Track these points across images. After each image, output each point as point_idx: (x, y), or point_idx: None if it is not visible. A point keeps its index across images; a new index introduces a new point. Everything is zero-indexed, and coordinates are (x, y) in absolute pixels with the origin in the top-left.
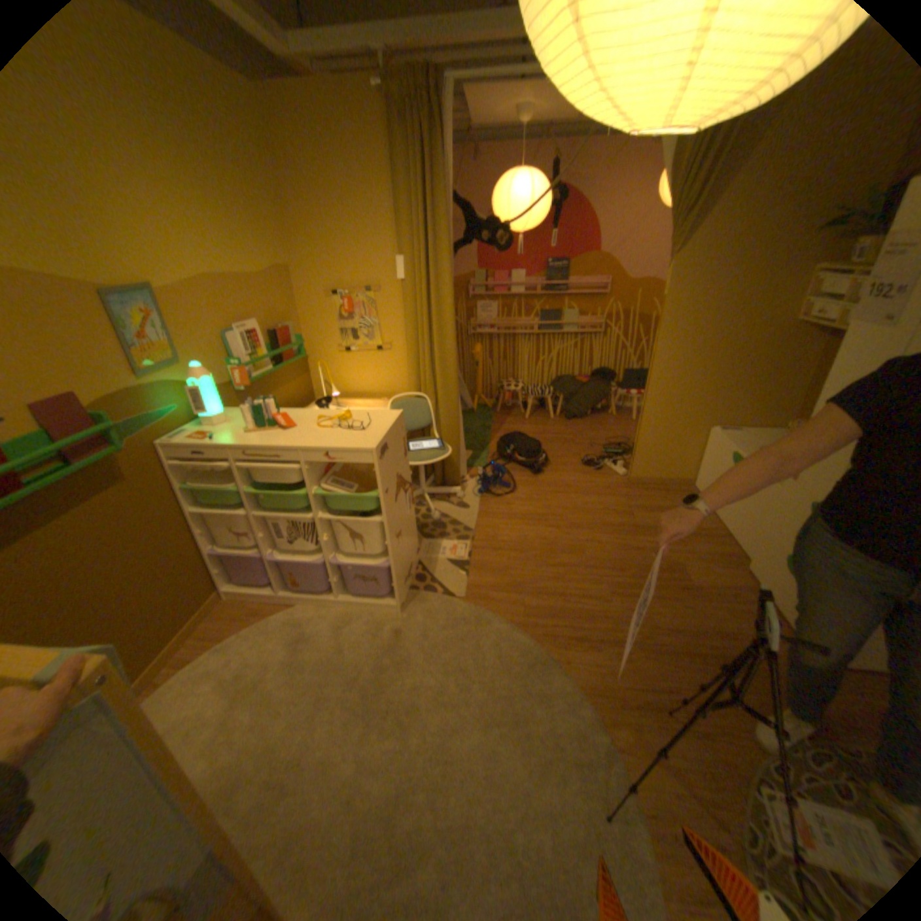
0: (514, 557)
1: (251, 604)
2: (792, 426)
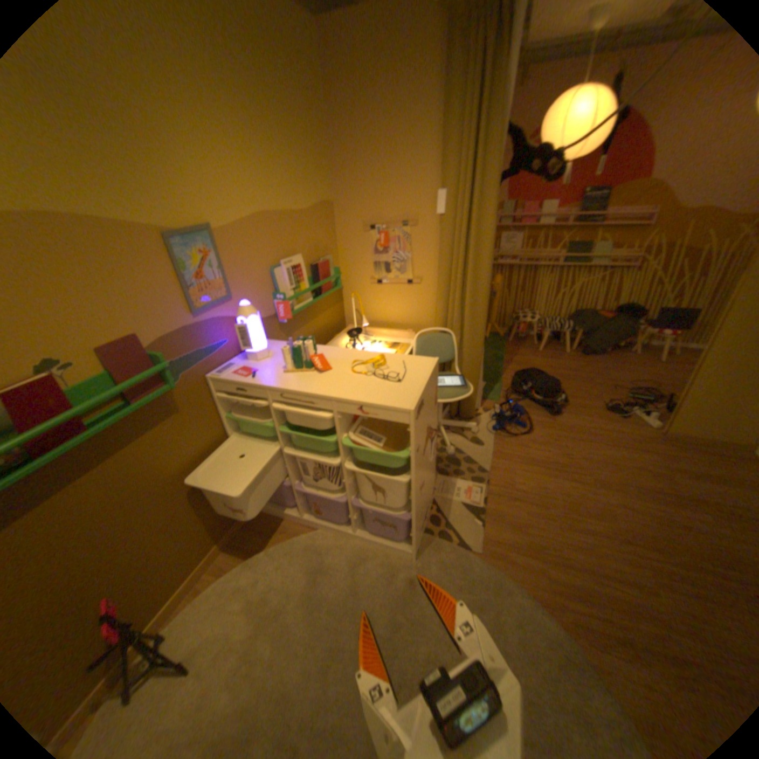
0: (535, 513)
1: (279, 518)
2: None
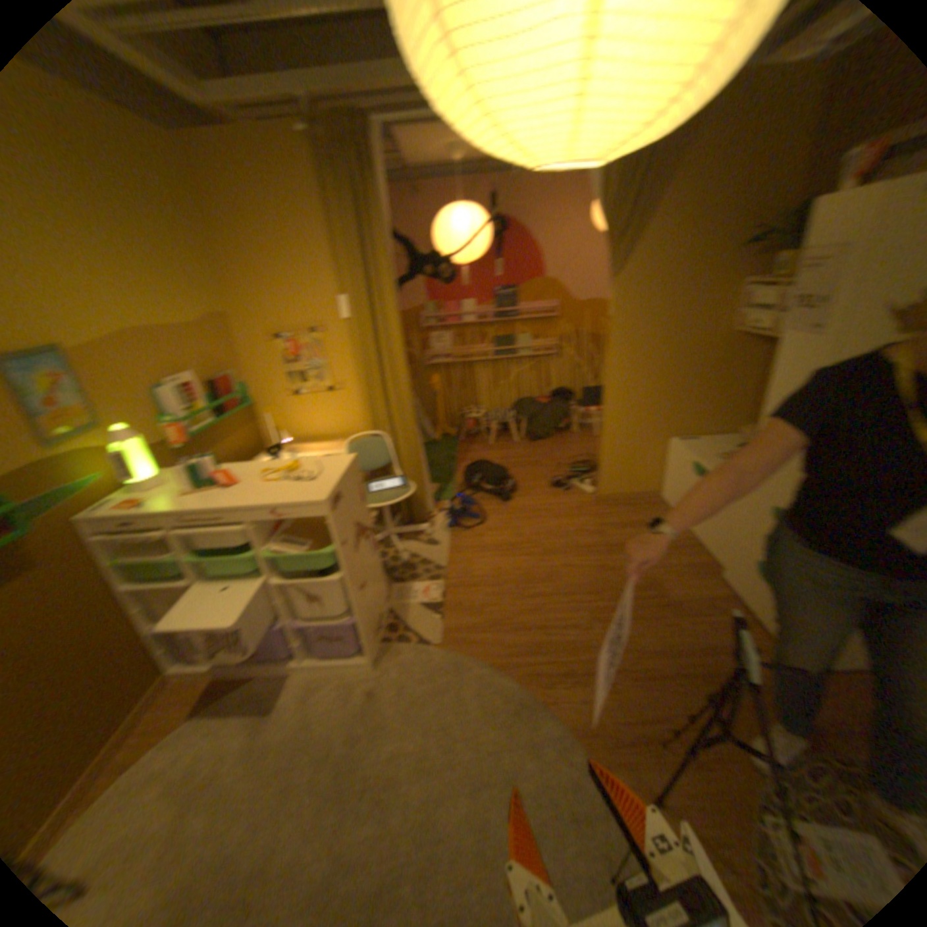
0: (491, 592)
1: (206, 681)
2: (744, 431)
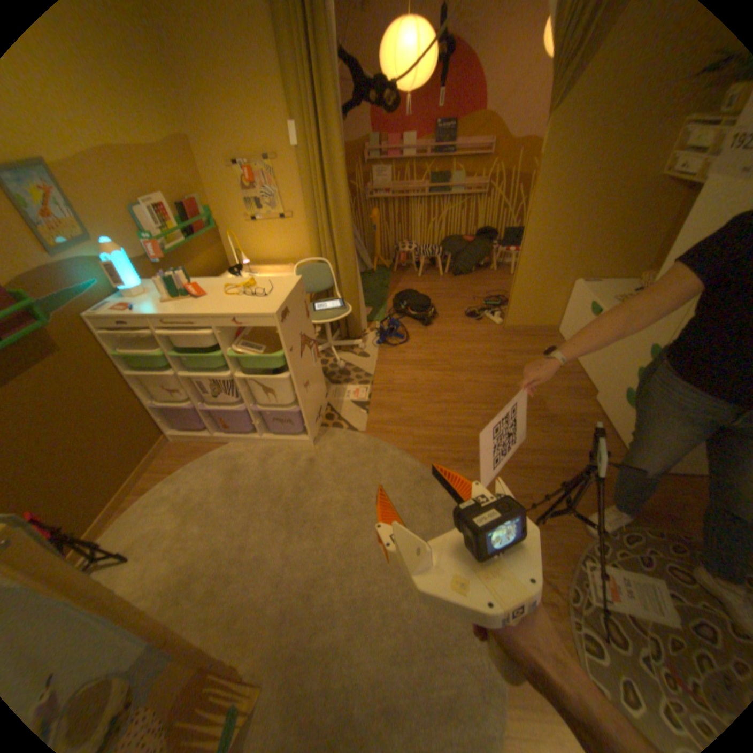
0: (406, 397)
1: (192, 443)
2: (644, 276)
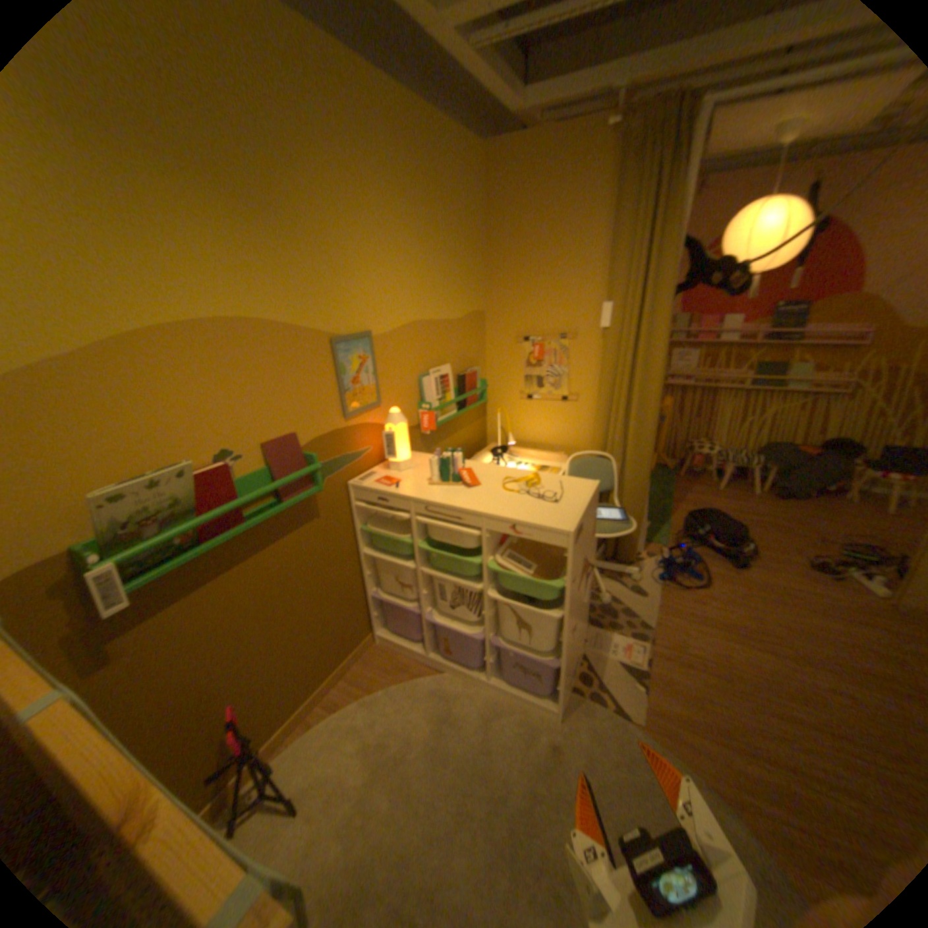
0: (716, 686)
1: (402, 655)
2: None
